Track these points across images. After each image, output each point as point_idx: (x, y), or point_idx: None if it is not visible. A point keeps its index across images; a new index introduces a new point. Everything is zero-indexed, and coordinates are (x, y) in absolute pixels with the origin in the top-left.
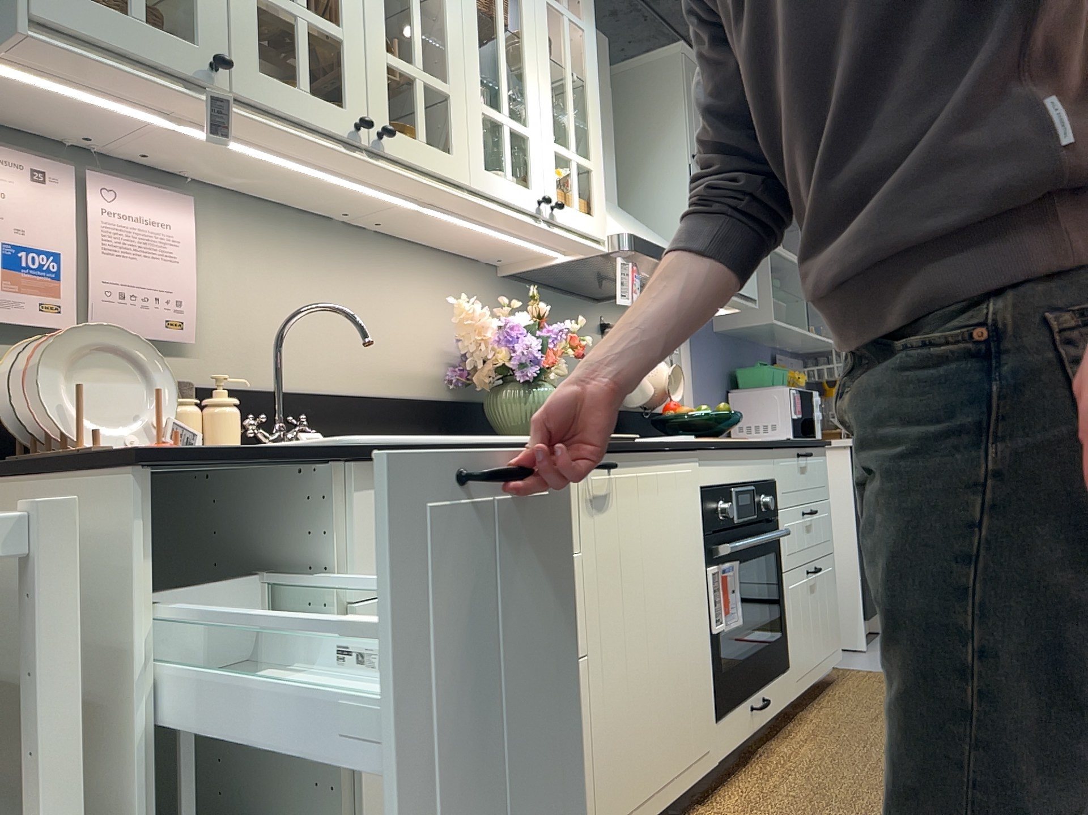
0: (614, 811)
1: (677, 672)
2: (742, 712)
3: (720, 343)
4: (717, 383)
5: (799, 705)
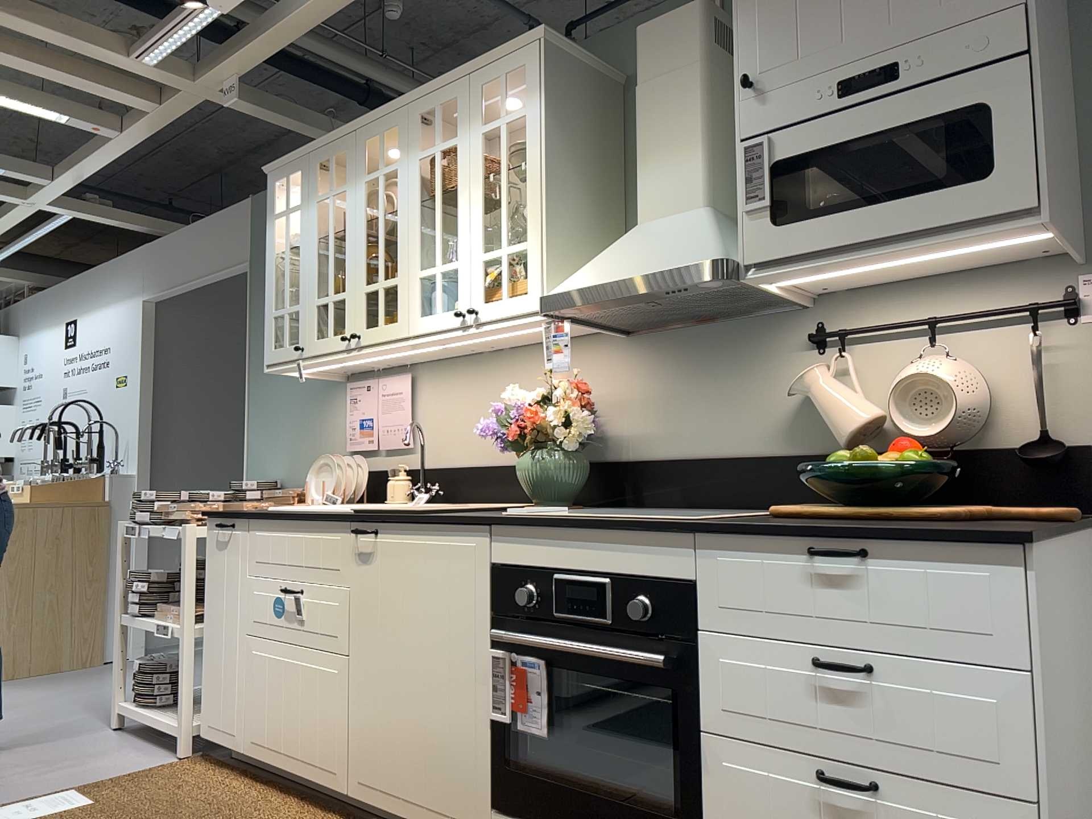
0: (361, 774)
1: (433, 722)
2: None
3: None
4: None
5: None
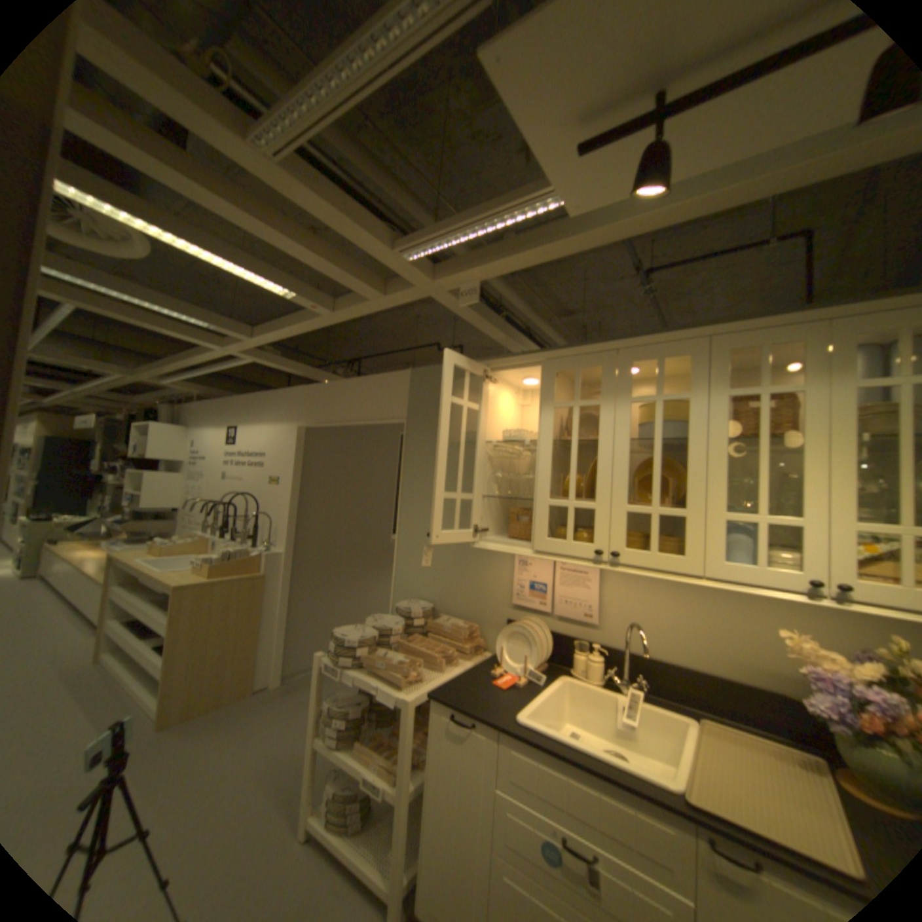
0: None
1: None
2: None
3: None
4: None
5: None
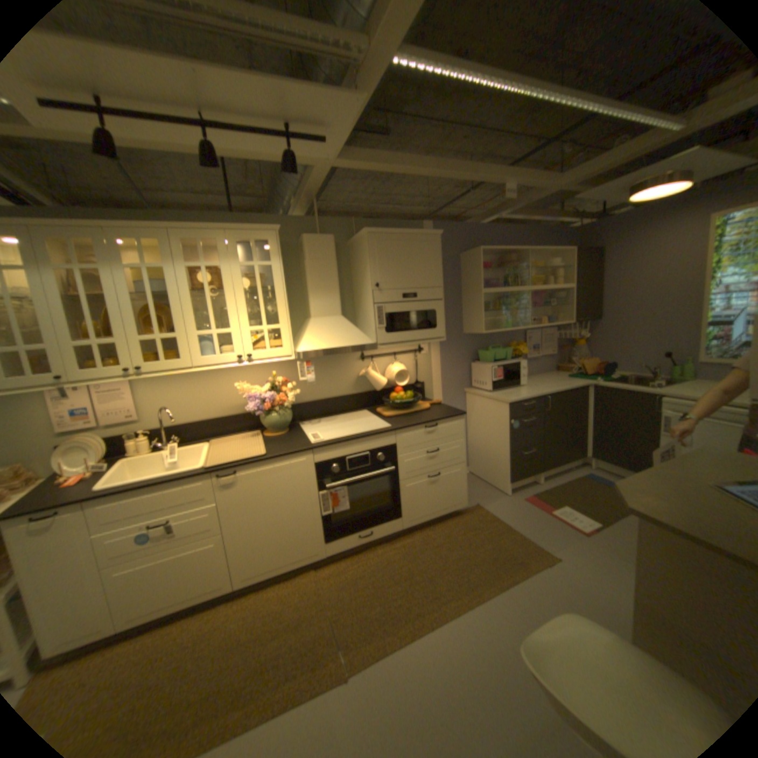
0: (244, 576)
1: (291, 531)
2: (350, 539)
3: (466, 339)
4: (461, 360)
5: (424, 526)
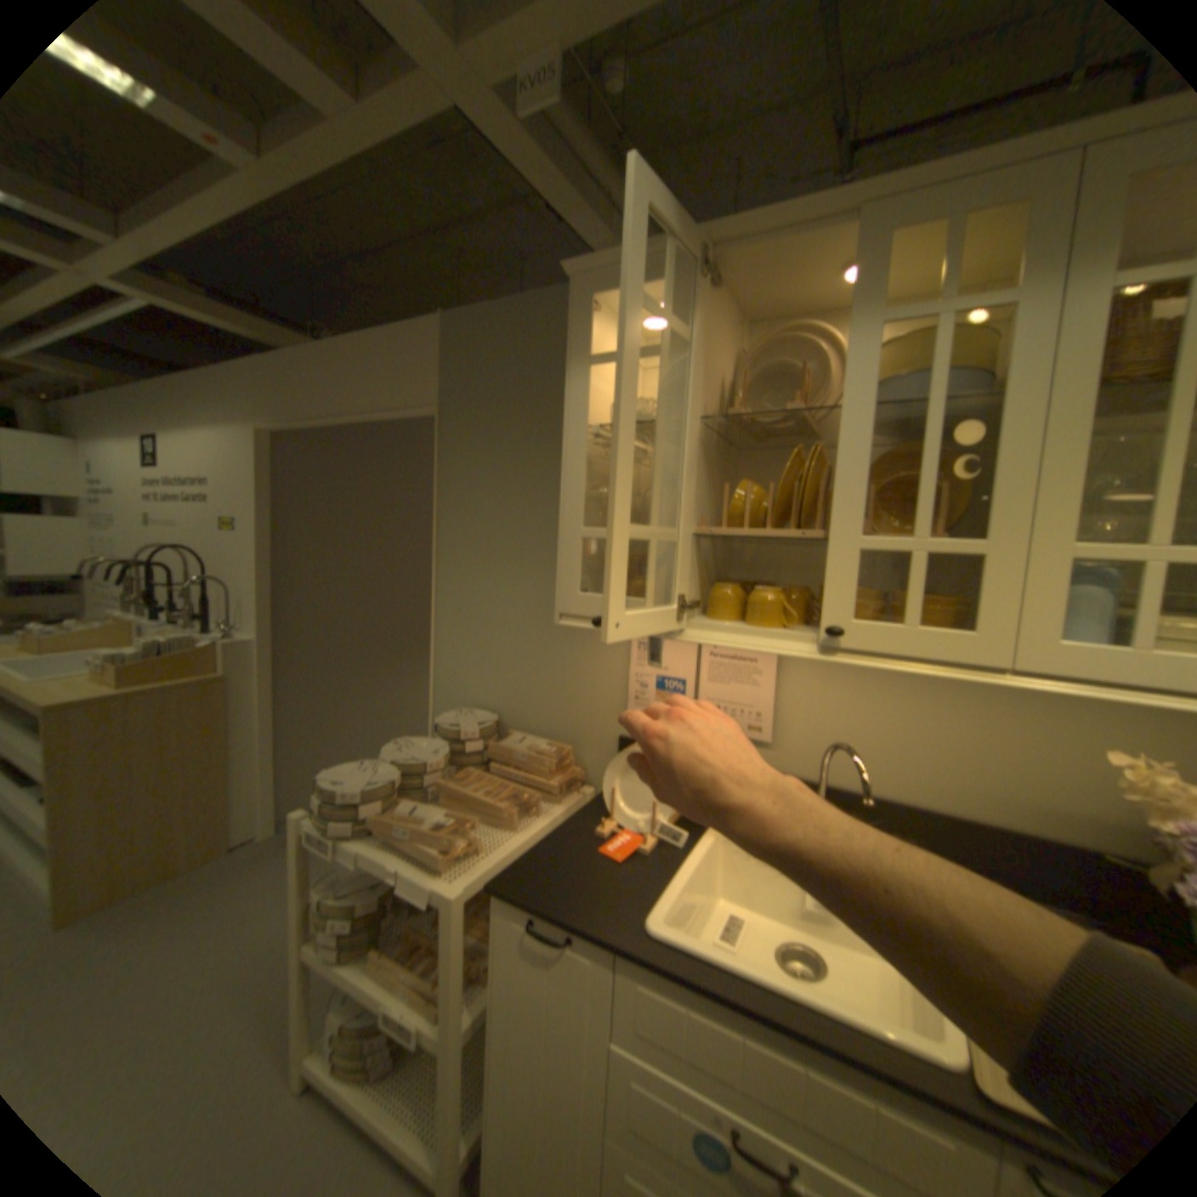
0: None
1: None
2: None
3: None
4: None
5: None
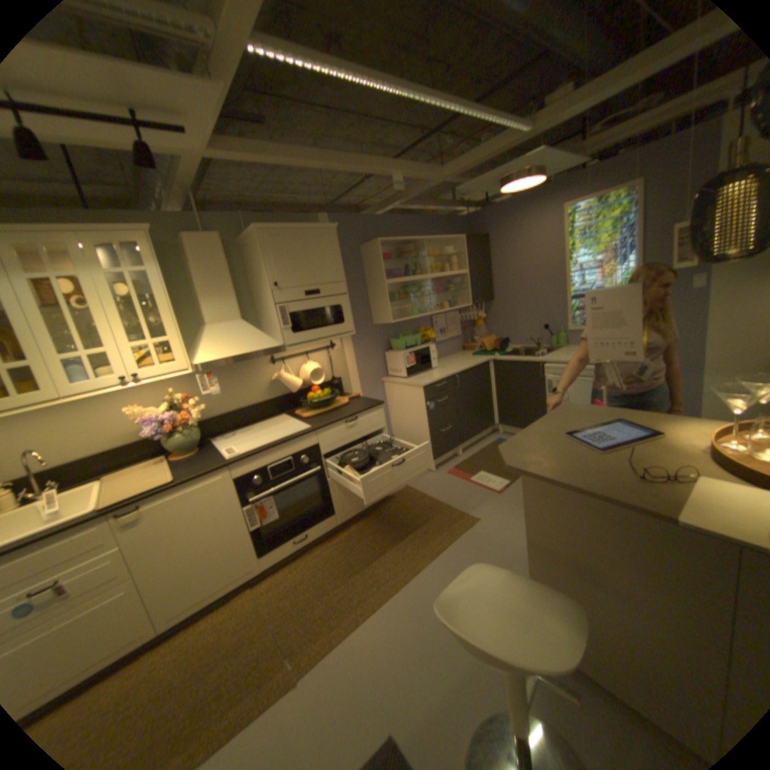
0: (168, 615)
1: (217, 555)
2: (284, 546)
3: (377, 329)
4: (375, 350)
5: (359, 517)
